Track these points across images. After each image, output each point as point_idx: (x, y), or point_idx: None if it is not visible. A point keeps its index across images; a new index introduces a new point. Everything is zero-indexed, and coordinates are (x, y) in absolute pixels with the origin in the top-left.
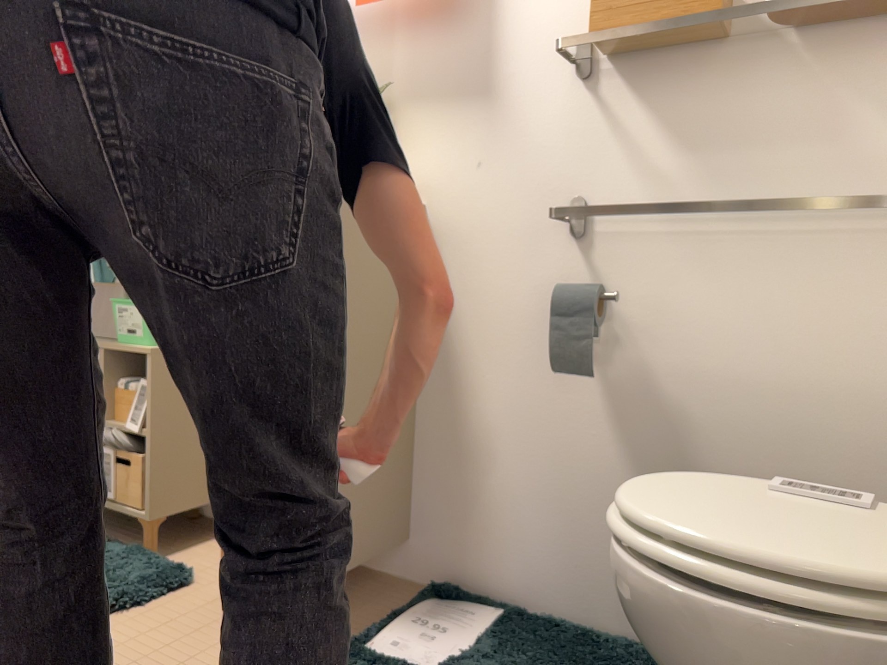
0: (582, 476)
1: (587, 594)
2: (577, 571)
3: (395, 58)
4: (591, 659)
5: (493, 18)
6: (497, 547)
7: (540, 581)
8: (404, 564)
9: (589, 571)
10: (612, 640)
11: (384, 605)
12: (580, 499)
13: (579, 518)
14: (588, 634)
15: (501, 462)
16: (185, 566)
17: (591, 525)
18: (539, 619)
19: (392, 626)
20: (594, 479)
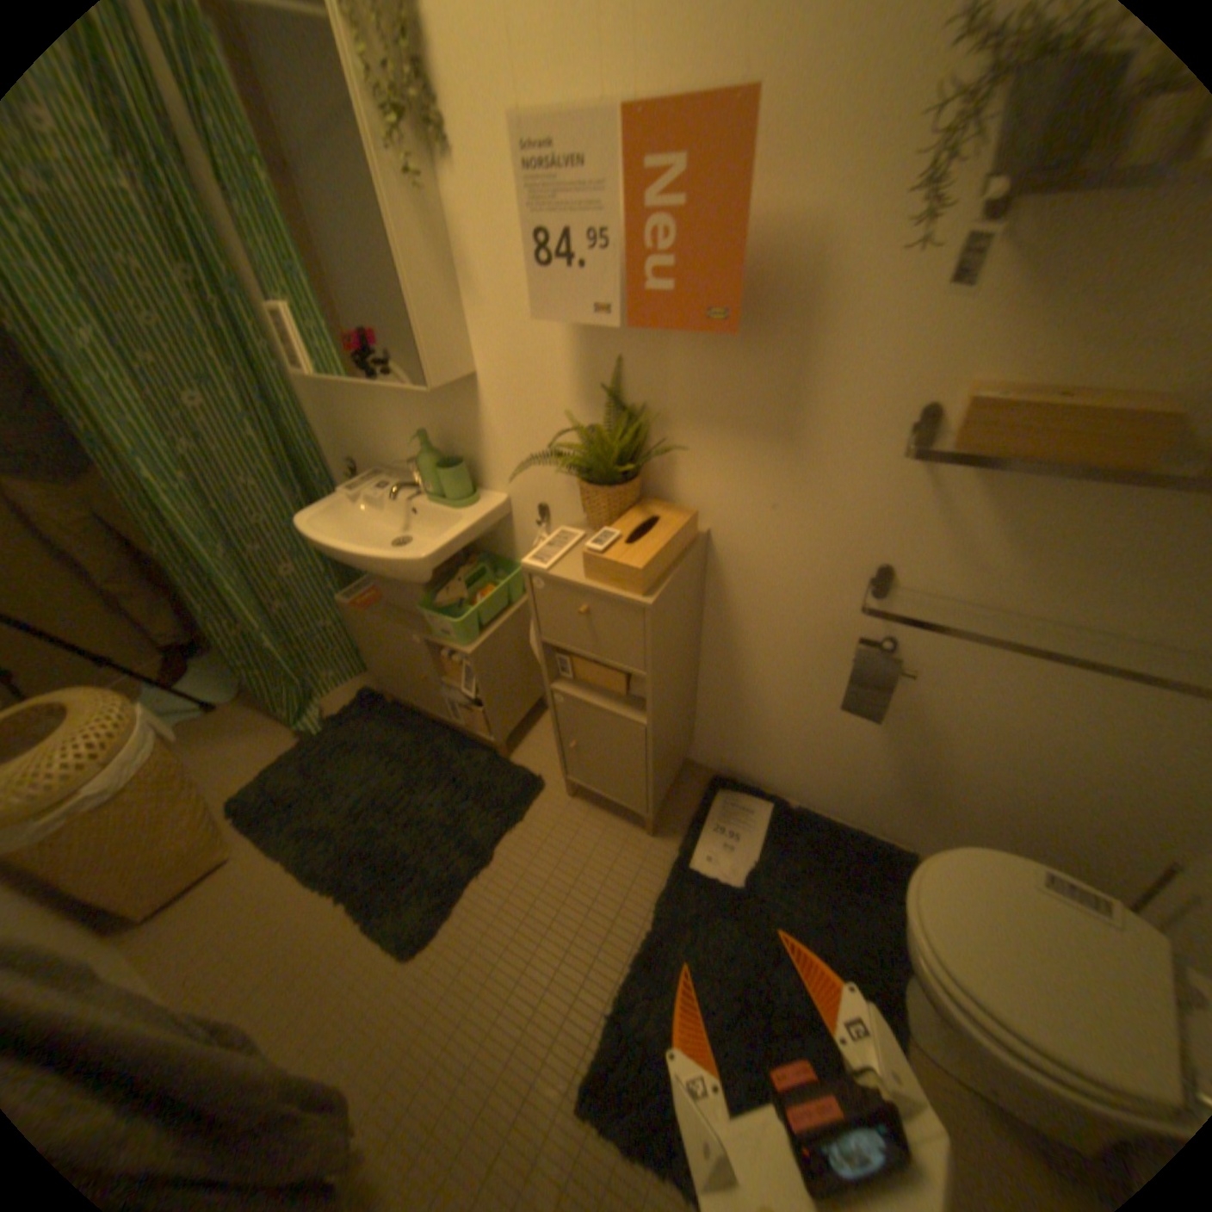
0: (846, 747)
1: (837, 802)
2: (830, 790)
3: (672, 365)
4: (846, 865)
5: (810, 345)
6: (767, 764)
7: (800, 787)
8: (690, 754)
9: (841, 792)
10: (856, 835)
11: (685, 797)
12: (842, 758)
13: (839, 767)
14: (838, 832)
15: (776, 723)
16: (536, 775)
17: (848, 773)
18: (801, 816)
19: (703, 838)
20: (856, 751)
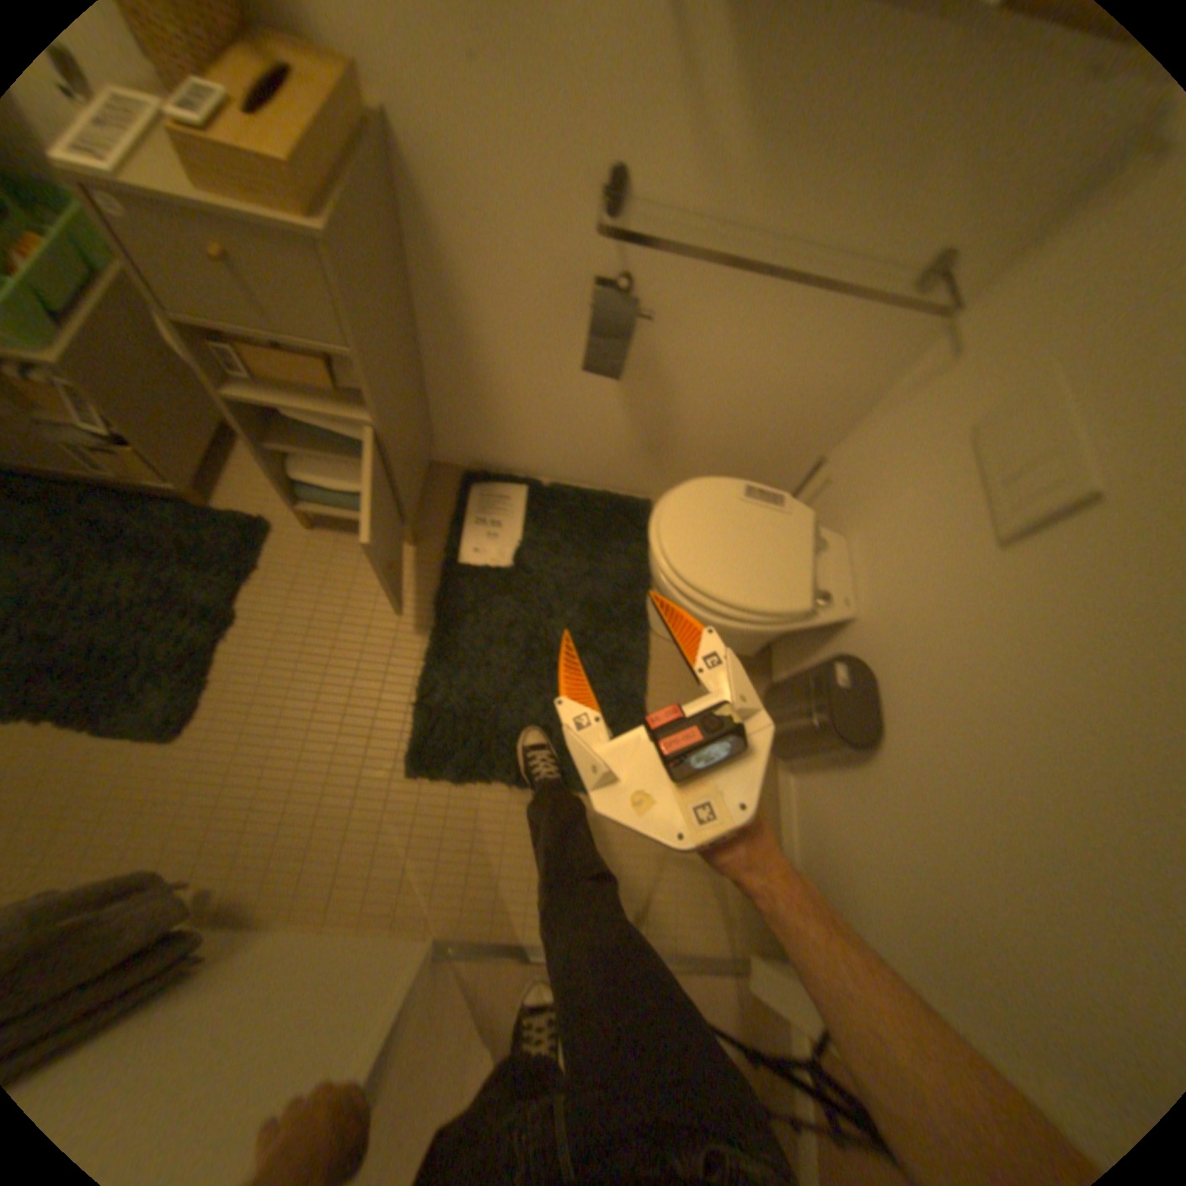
0: (589, 415)
1: (584, 471)
2: (578, 462)
3: None
4: (597, 524)
5: None
6: (517, 449)
7: (551, 465)
8: (436, 455)
9: (587, 462)
10: (602, 497)
11: (441, 501)
12: (586, 427)
13: (584, 437)
14: (587, 498)
15: (520, 402)
16: (257, 516)
17: (593, 440)
18: (554, 491)
19: (467, 534)
20: (599, 417)
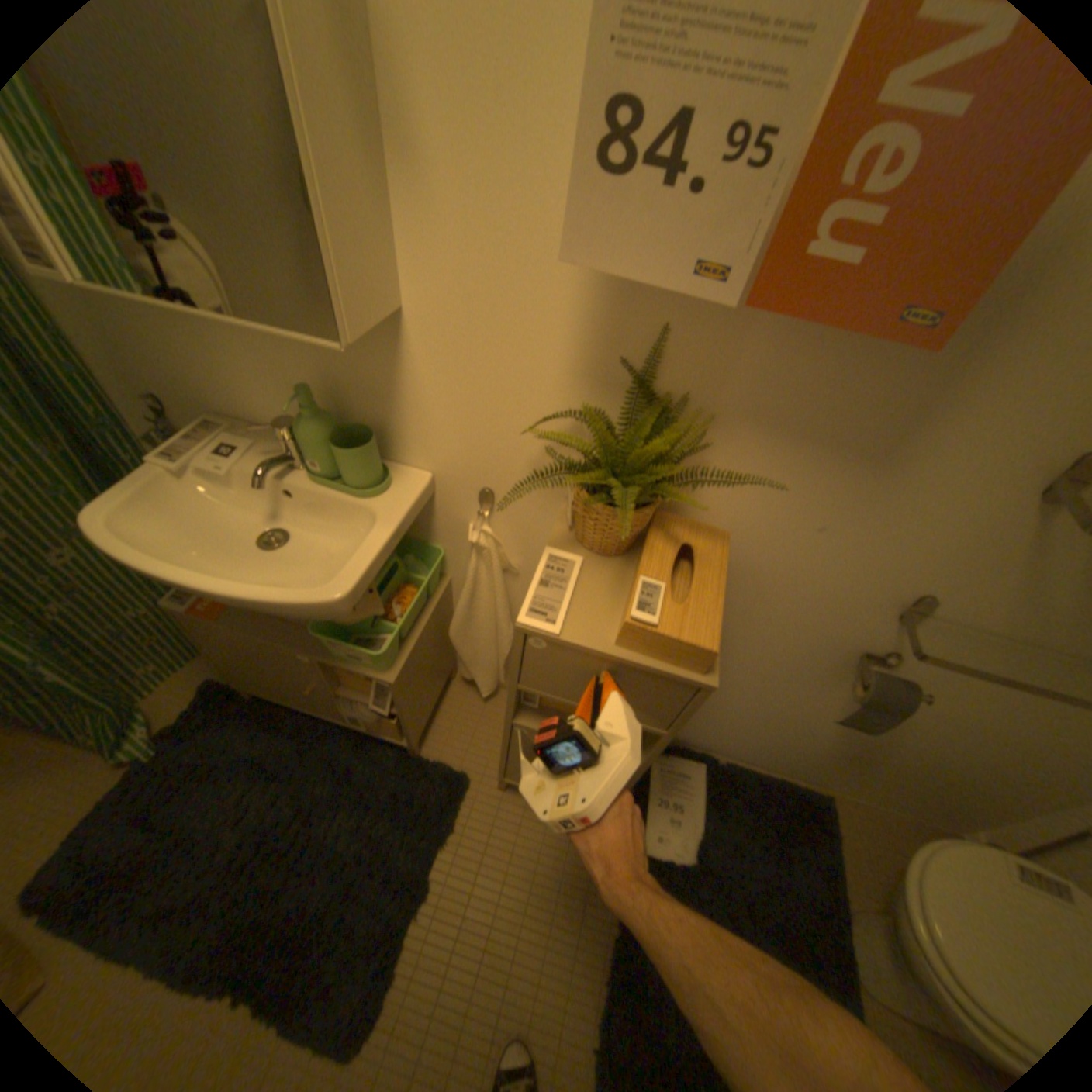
0: (797, 725)
1: (766, 758)
2: (763, 751)
3: (749, 347)
4: (781, 821)
5: (975, 356)
6: (703, 731)
7: (732, 748)
8: None
9: (773, 753)
10: (781, 786)
11: None
12: (788, 732)
13: (781, 737)
14: (766, 786)
15: (728, 704)
16: (458, 769)
17: (789, 741)
18: (732, 774)
19: (649, 817)
20: (807, 728)
